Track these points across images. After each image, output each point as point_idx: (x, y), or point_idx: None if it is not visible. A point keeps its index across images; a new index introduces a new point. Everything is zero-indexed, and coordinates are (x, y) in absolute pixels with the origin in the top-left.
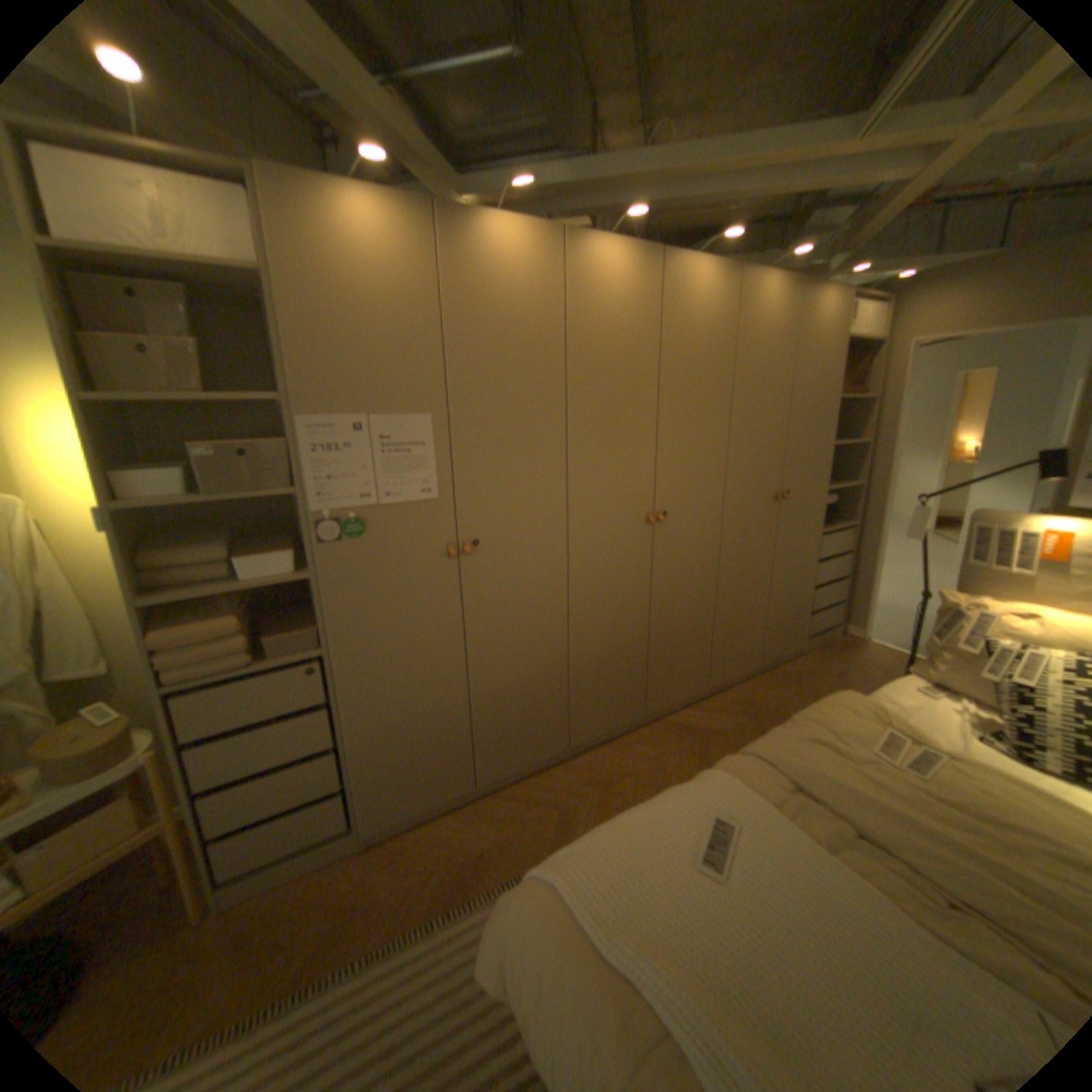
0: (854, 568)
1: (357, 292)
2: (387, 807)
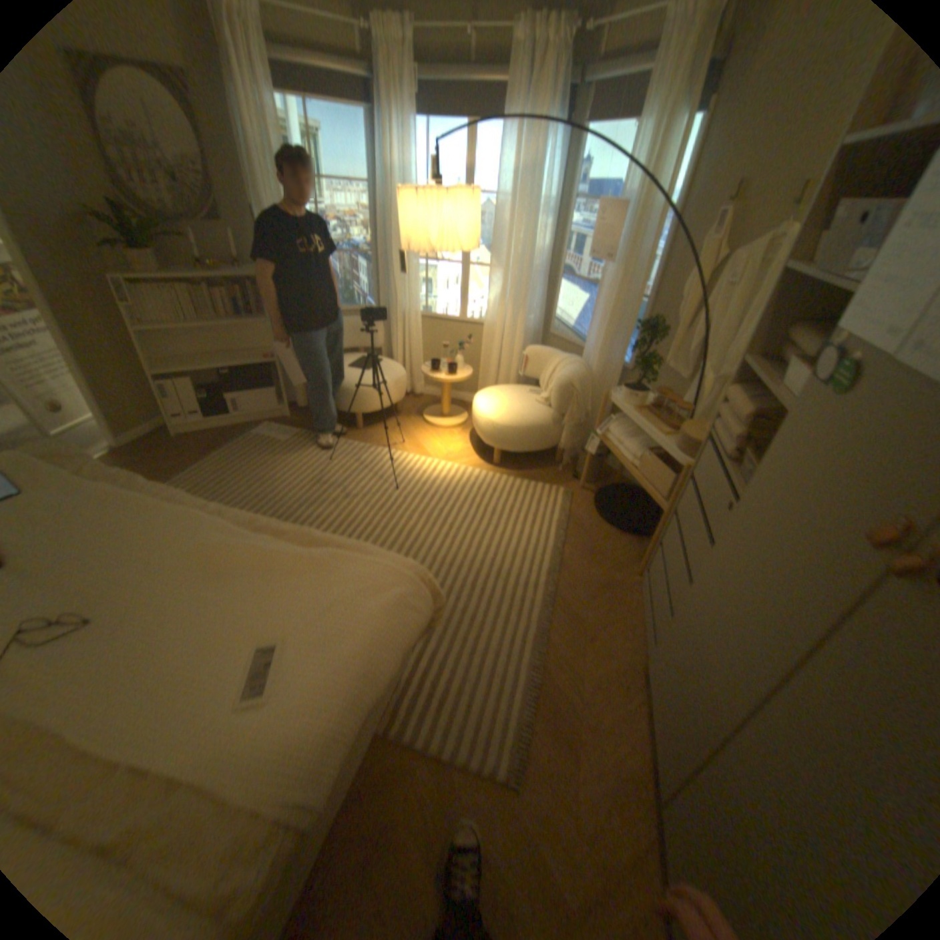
0: None
1: None
2: (659, 674)
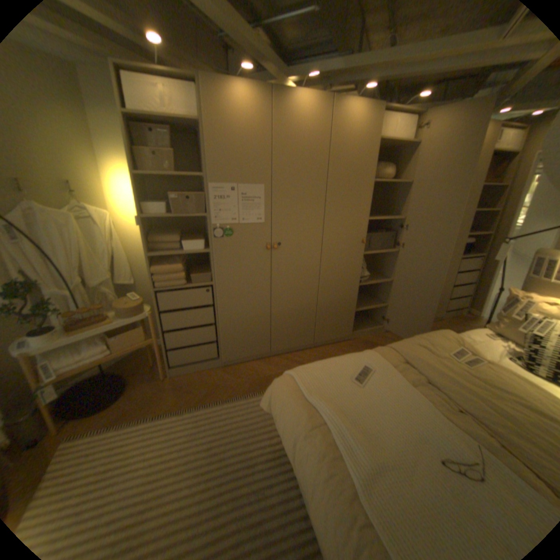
0: (480, 279)
1: (236, 128)
2: (233, 351)
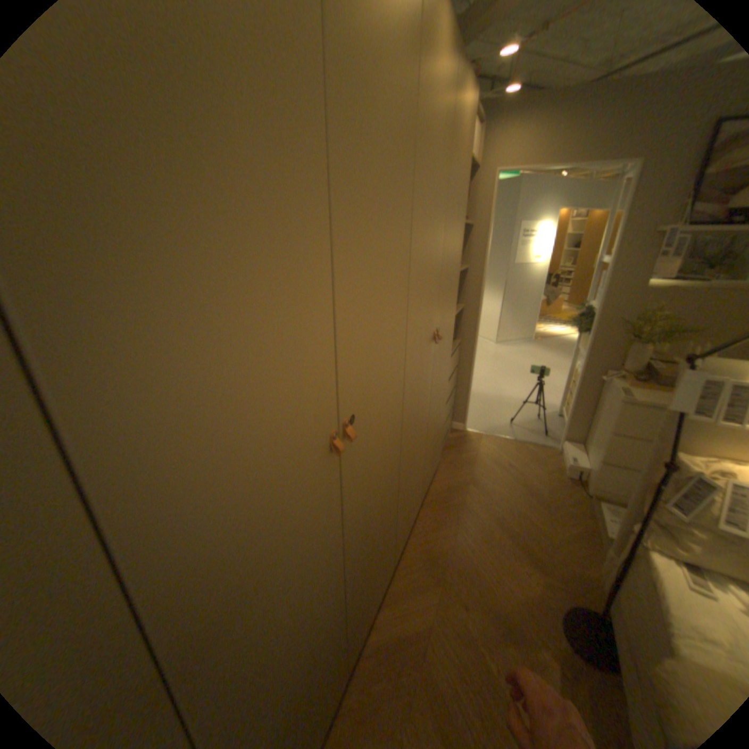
0: (454, 376)
1: None
2: None
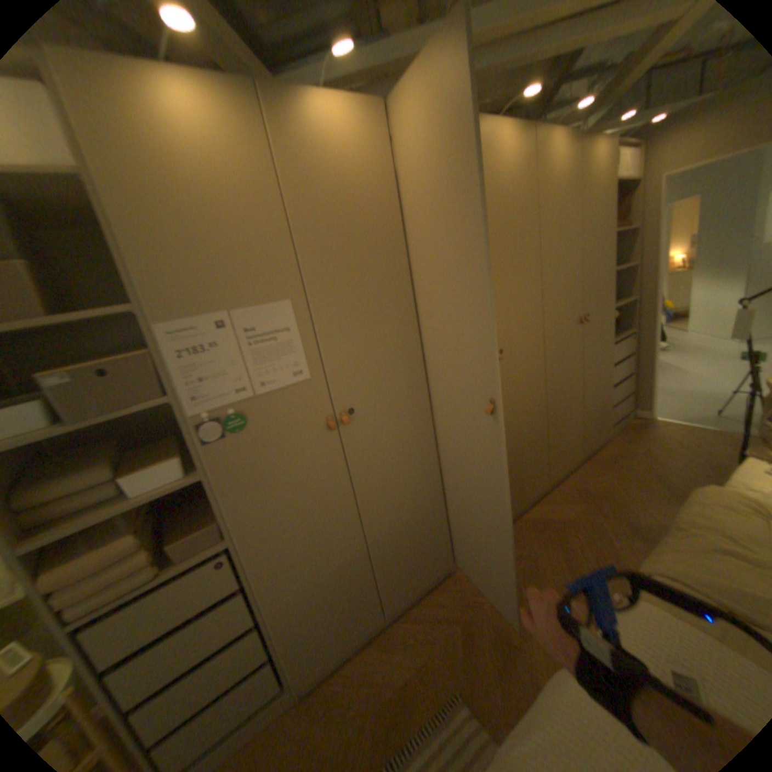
0: (636, 366)
1: (194, 186)
2: (313, 660)
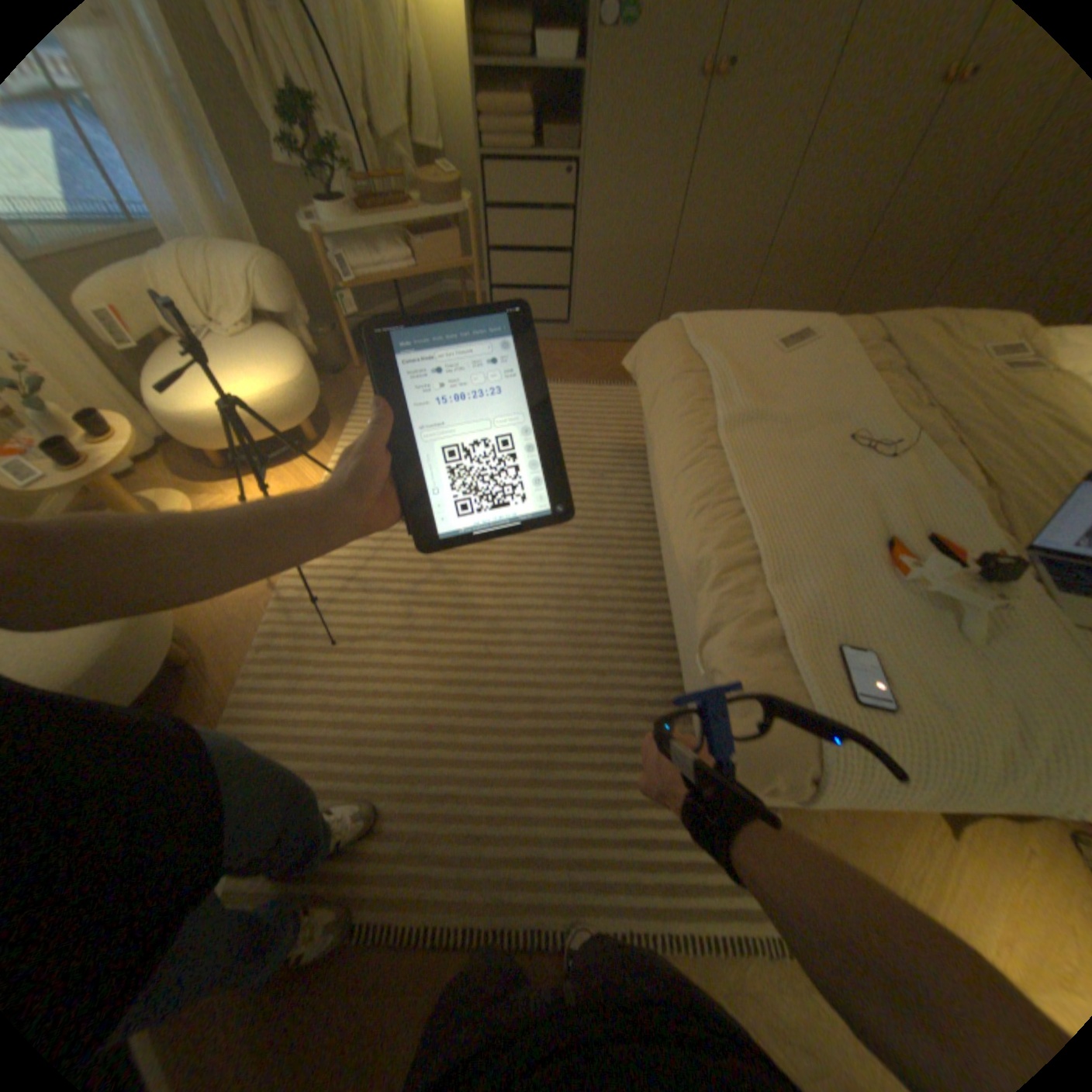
0: None
1: None
2: (593, 315)
